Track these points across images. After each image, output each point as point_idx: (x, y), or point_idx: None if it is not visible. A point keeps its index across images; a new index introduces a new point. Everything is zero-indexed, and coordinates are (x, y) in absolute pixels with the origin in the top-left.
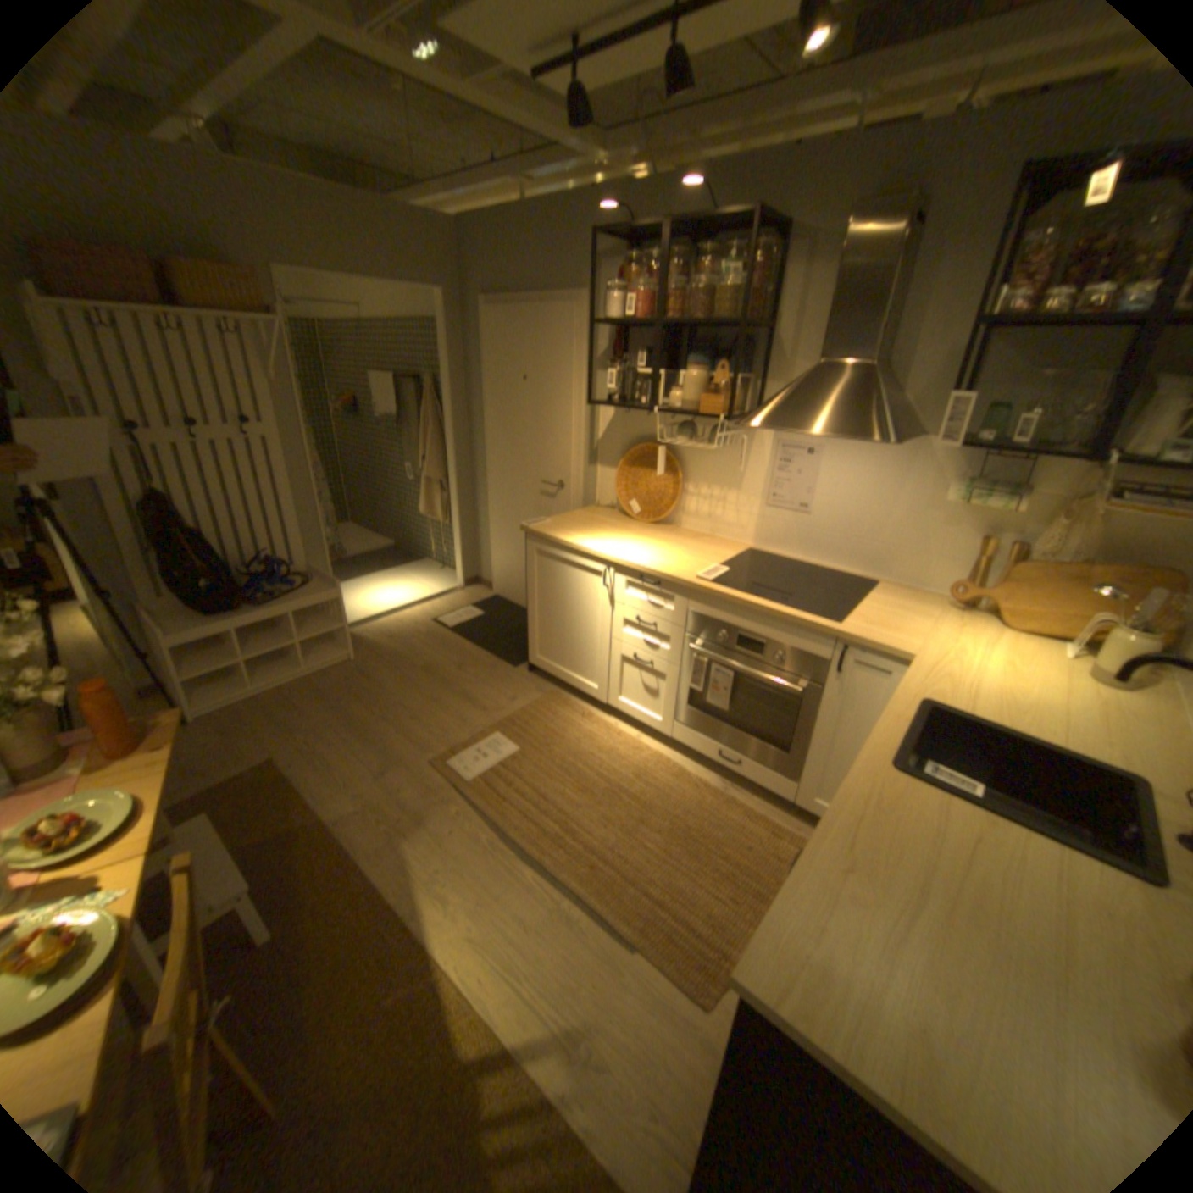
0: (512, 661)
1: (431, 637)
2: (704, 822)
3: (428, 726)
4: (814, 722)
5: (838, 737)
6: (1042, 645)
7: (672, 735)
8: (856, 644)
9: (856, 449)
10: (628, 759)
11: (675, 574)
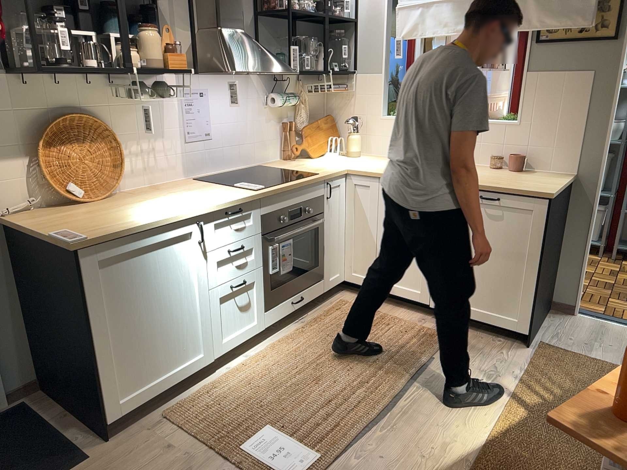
0: (73, 463)
1: None
2: (336, 330)
3: None
4: (318, 238)
5: (331, 235)
6: (325, 157)
7: (265, 327)
8: (331, 177)
9: (223, 89)
10: (278, 360)
11: (248, 194)
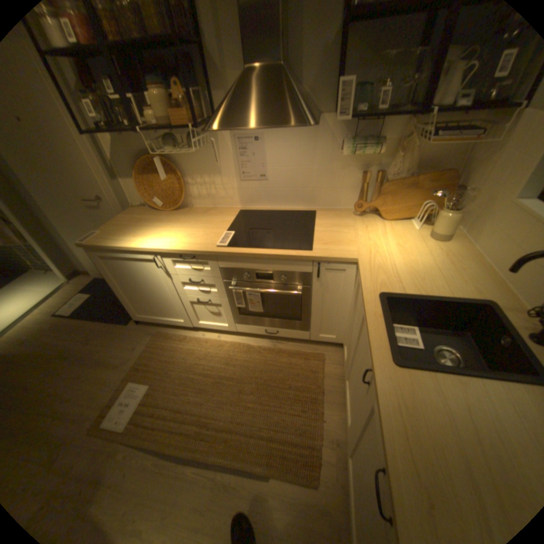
0: (122, 323)
1: (54, 331)
2: (271, 373)
3: (76, 402)
4: (309, 301)
5: (324, 306)
6: (401, 224)
7: (236, 330)
8: (323, 260)
9: (283, 131)
10: (218, 355)
11: (202, 248)
